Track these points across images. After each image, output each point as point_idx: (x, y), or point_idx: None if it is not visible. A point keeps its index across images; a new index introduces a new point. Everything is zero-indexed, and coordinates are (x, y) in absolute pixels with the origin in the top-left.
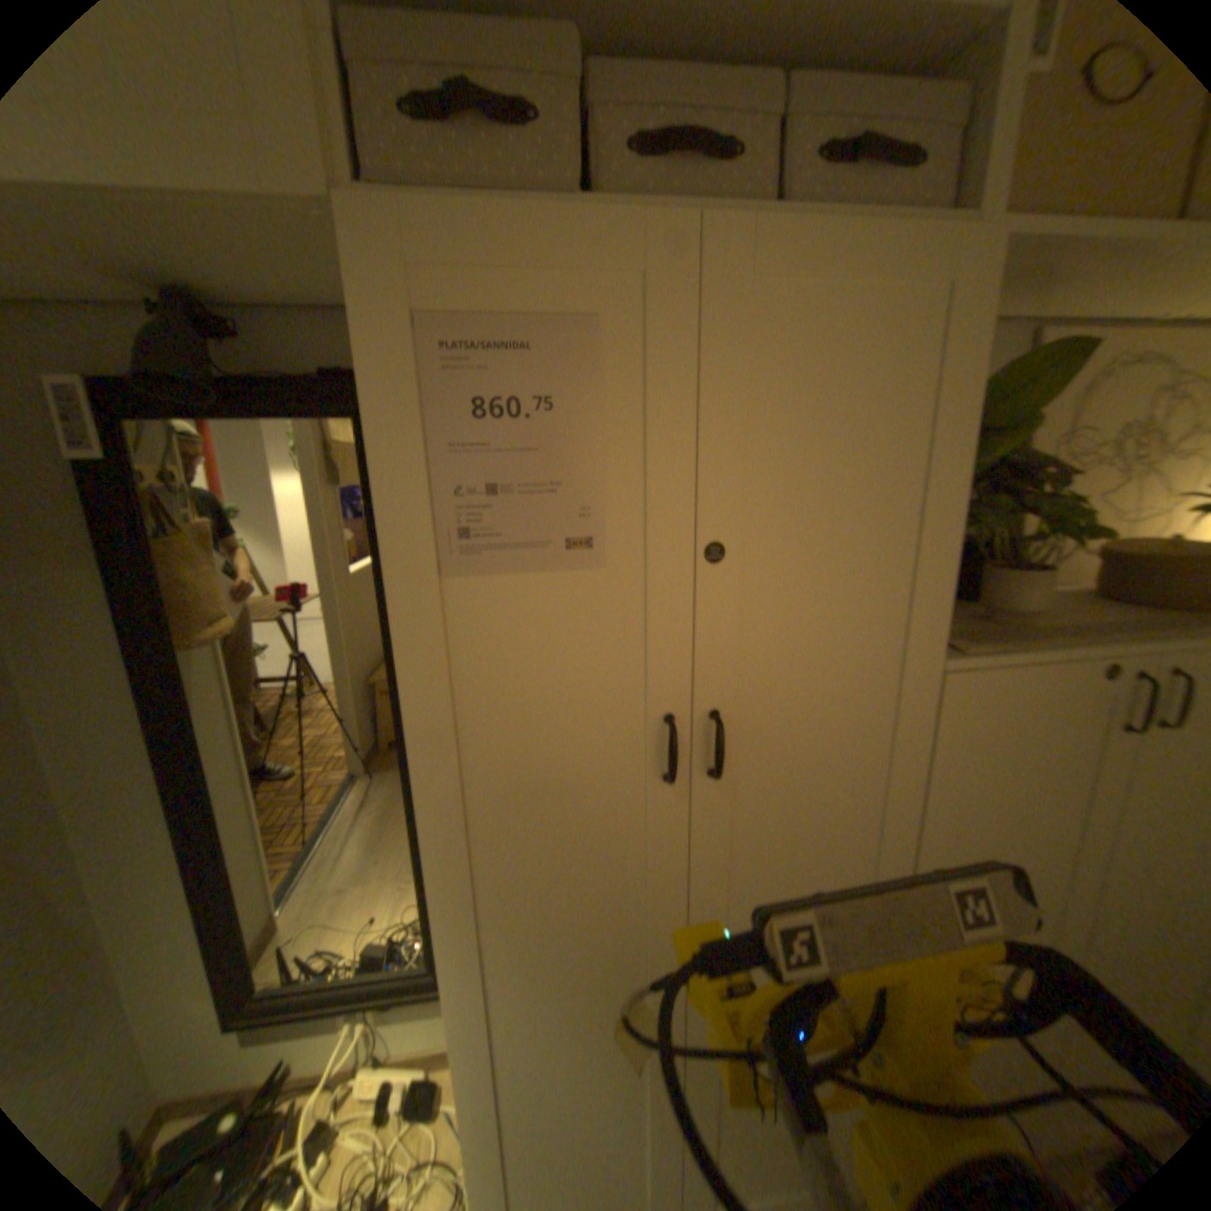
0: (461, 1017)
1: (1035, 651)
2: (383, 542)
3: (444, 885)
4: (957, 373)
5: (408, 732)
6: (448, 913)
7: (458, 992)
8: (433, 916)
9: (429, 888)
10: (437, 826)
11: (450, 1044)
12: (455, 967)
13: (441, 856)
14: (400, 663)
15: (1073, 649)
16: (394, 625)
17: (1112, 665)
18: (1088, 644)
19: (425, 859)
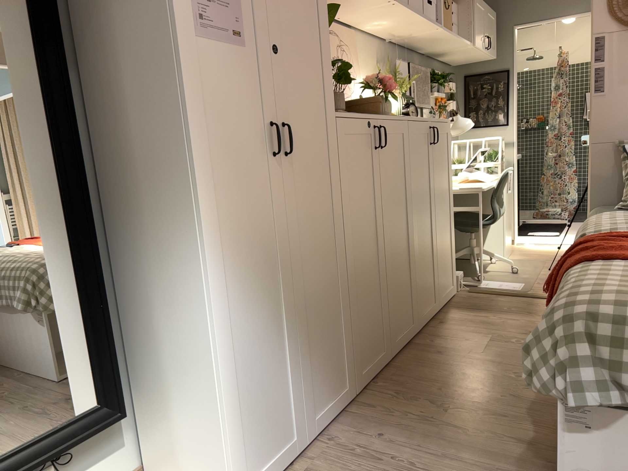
0: (216, 295)
1: (351, 113)
2: (177, 10)
3: (206, 207)
4: (315, 4)
5: (189, 113)
6: (208, 225)
7: (214, 277)
8: (203, 226)
9: (200, 208)
10: (201, 170)
11: (213, 314)
12: (212, 260)
13: (204, 188)
14: (185, 74)
15: (358, 114)
16: (183, 53)
17: (368, 121)
18: (360, 114)
19: (198, 189)
